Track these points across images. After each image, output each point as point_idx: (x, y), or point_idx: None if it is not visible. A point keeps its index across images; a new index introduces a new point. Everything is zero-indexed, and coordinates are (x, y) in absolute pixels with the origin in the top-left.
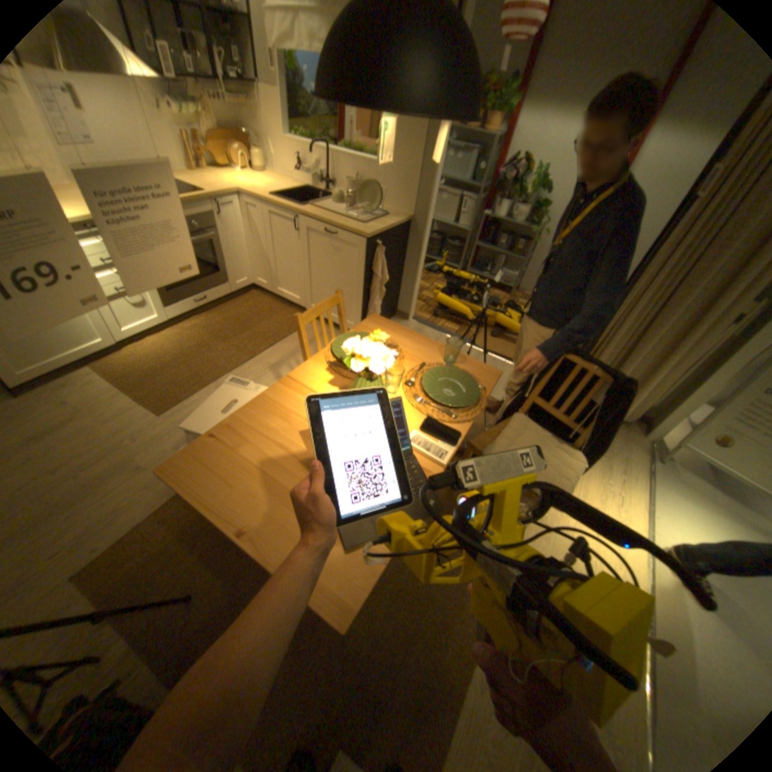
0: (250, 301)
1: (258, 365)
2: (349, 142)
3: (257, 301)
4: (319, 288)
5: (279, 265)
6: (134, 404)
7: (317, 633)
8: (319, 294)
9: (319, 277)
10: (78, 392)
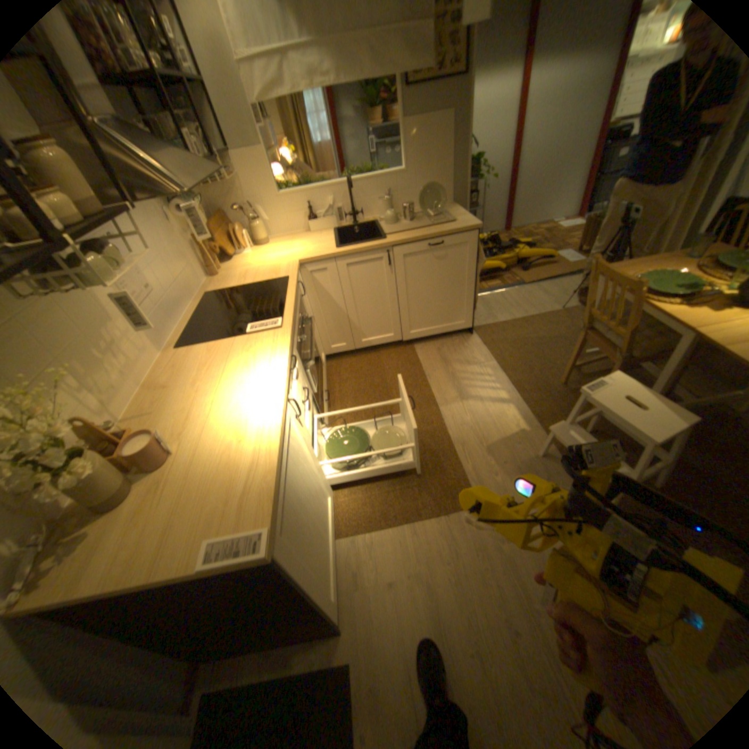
0: (339, 373)
1: (453, 406)
2: (353, 169)
3: (345, 369)
4: (417, 312)
5: (360, 317)
6: (445, 521)
7: None
8: (417, 317)
9: (416, 300)
10: (377, 566)
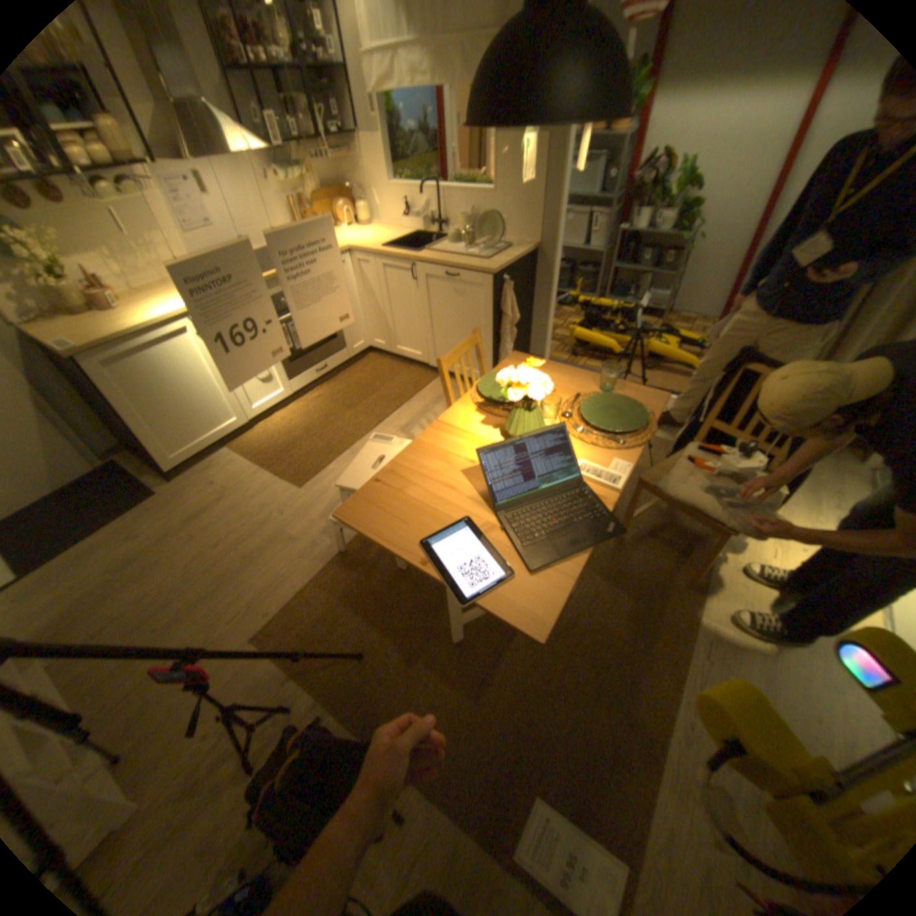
0: (368, 365)
1: (388, 429)
2: (459, 176)
3: (375, 364)
4: (442, 340)
5: (397, 322)
6: (275, 479)
7: (494, 687)
8: (442, 346)
9: (441, 328)
10: (221, 472)
